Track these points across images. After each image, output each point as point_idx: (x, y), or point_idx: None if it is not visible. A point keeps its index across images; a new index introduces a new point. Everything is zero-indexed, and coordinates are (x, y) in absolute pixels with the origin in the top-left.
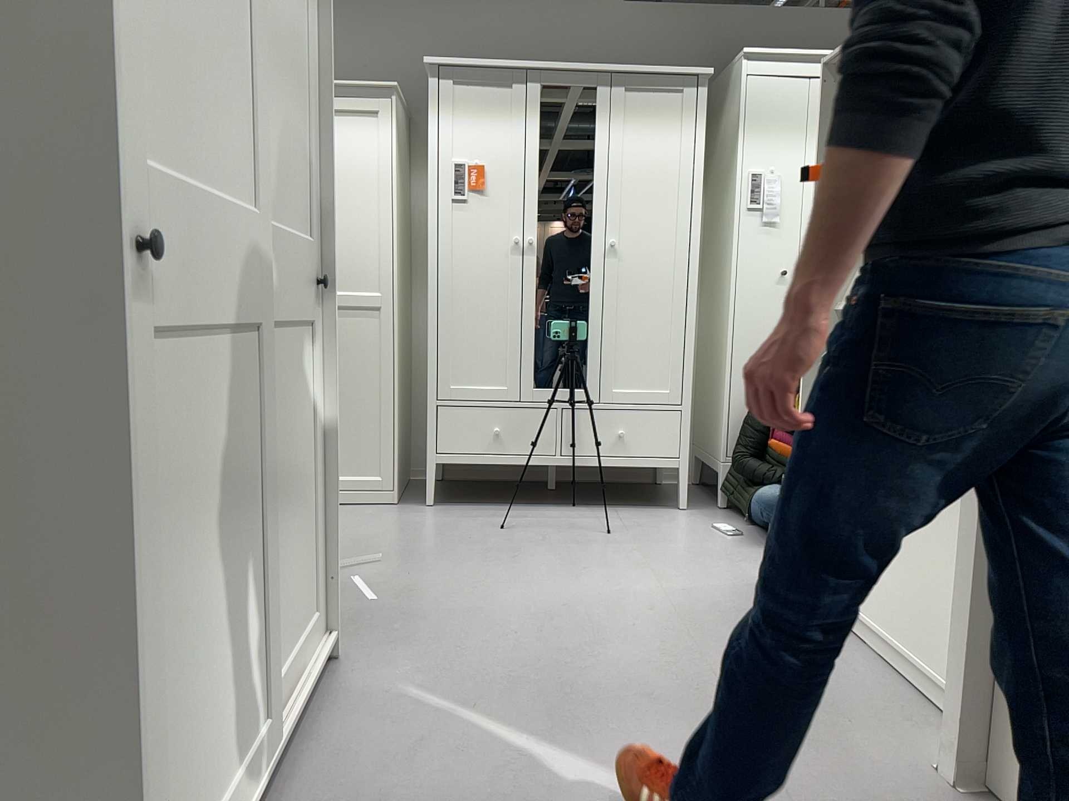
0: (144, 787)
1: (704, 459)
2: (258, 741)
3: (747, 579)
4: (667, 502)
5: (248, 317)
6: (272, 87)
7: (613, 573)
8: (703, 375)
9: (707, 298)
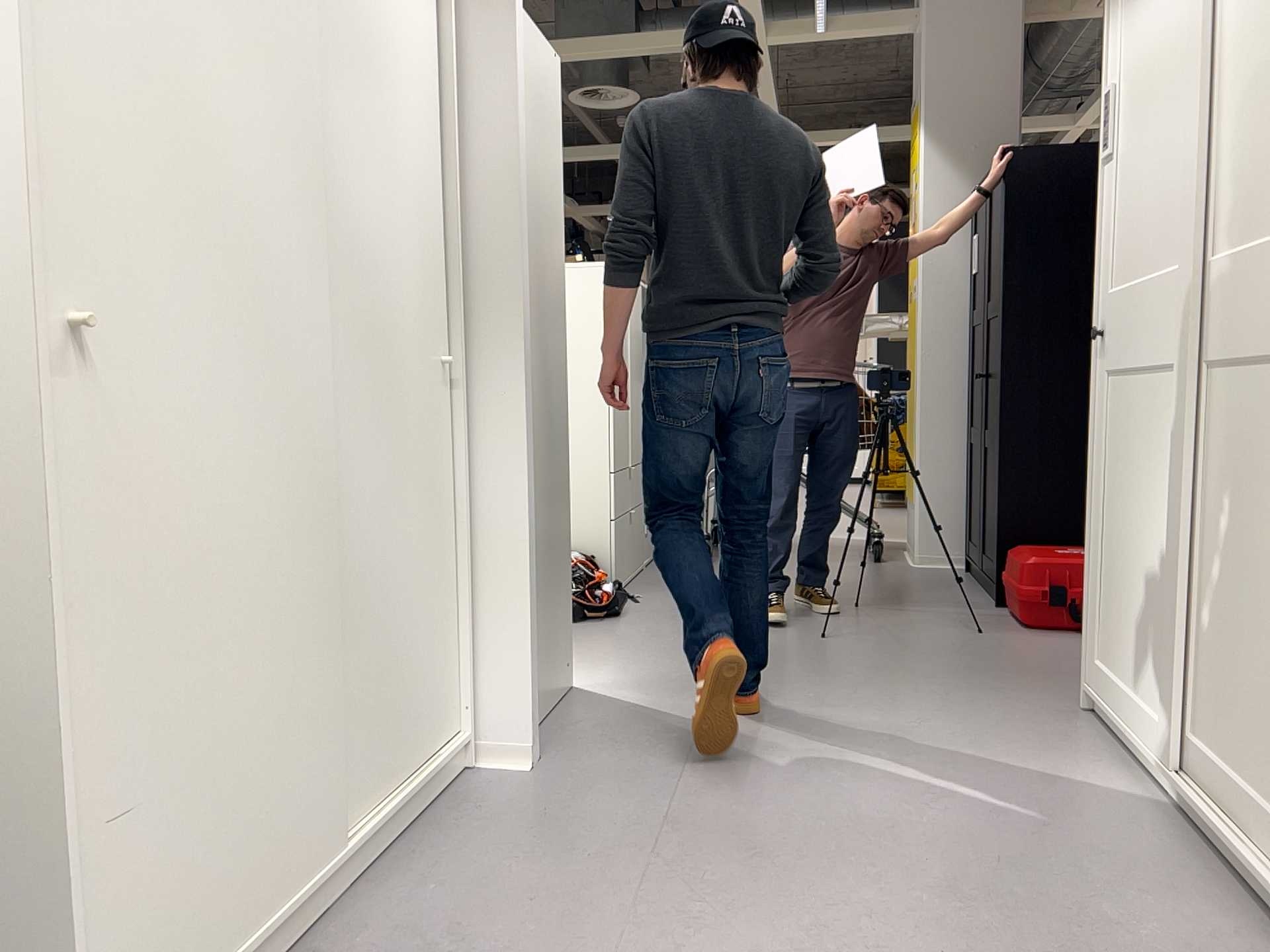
0: (1090, 583)
1: None
2: (1149, 717)
3: None
4: None
5: (1164, 357)
6: (1254, 83)
7: None
8: None
9: None
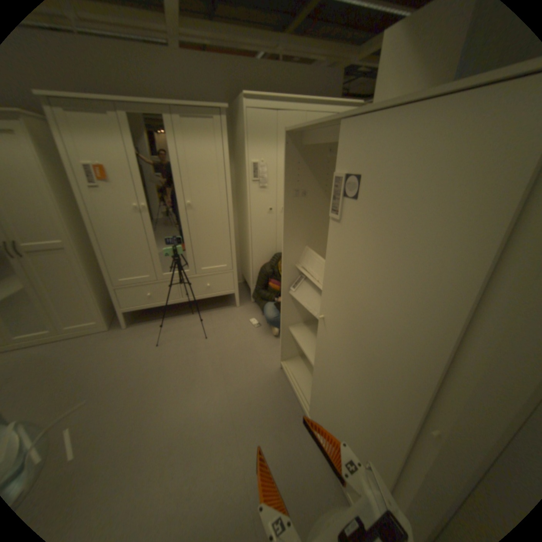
0: None
1: (245, 278)
2: None
3: (262, 368)
4: (232, 301)
5: None
6: None
7: (205, 380)
8: (241, 245)
9: (240, 214)
